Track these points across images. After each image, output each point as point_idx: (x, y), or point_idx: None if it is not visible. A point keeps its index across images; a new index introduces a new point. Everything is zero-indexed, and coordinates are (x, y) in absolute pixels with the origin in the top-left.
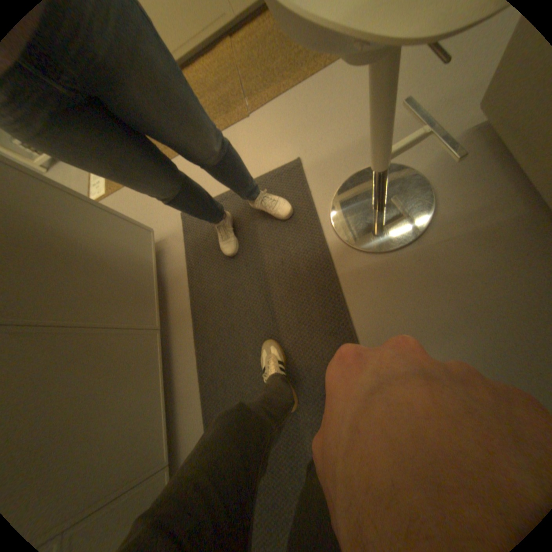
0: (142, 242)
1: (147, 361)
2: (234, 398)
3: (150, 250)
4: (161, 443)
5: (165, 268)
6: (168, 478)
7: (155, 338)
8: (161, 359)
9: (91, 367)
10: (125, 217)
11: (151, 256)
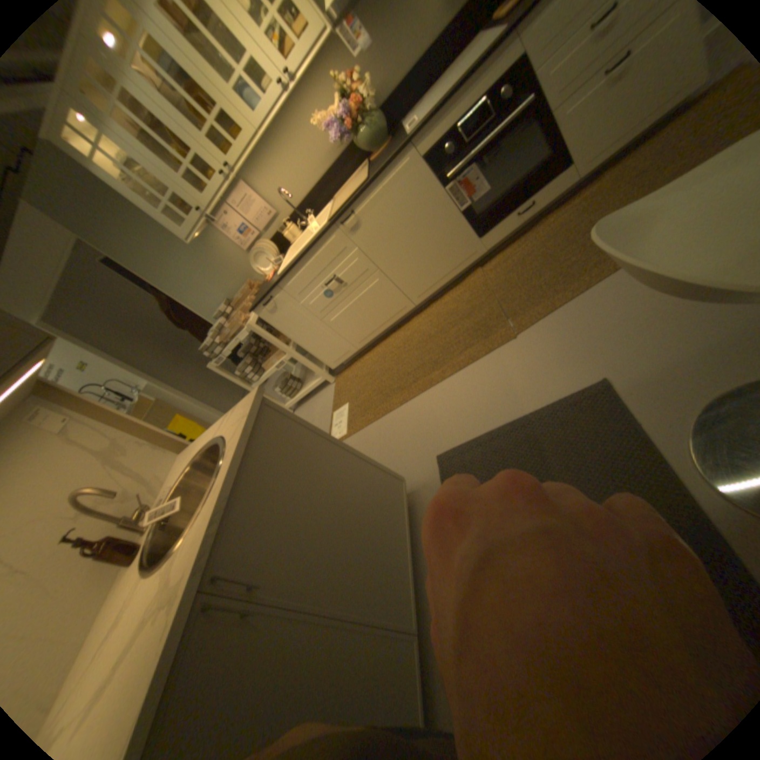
0: (395, 495)
1: (404, 693)
2: None
3: (403, 506)
4: None
5: (417, 532)
6: None
7: (412, 650)
8: (421, 694)
9: (343, 690)
10: (379, 465)
11: (403, 514)
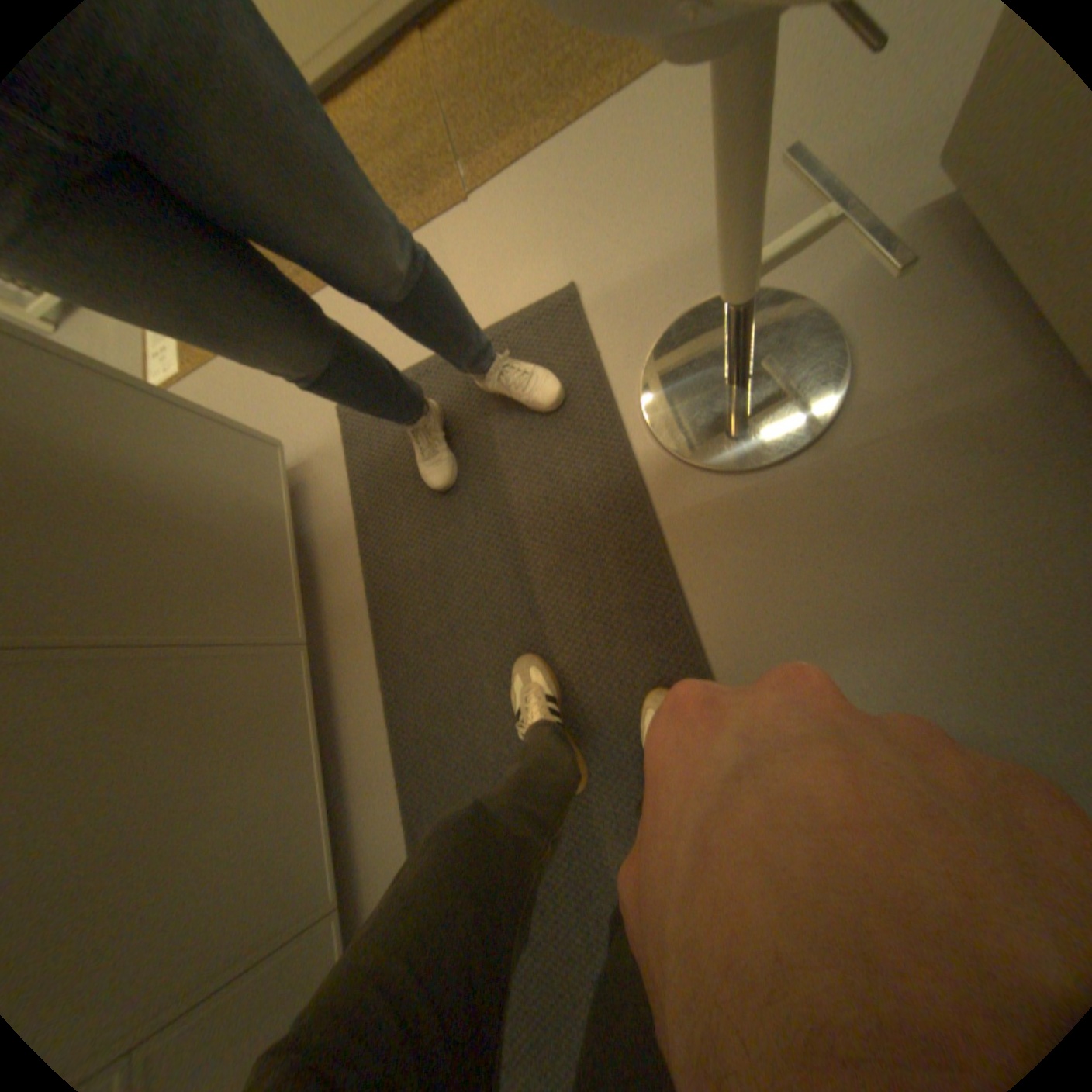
0: (261, 468)
1: (285, 707)
2: (463, 773)
3: (279, 485)
4: (321, 866)
5: (311, 520)
6: (339, 932)
7: (298, 661)
8: (313, 702)
9: (168, 725)
10: (221, 418)
11: (280, 496)
